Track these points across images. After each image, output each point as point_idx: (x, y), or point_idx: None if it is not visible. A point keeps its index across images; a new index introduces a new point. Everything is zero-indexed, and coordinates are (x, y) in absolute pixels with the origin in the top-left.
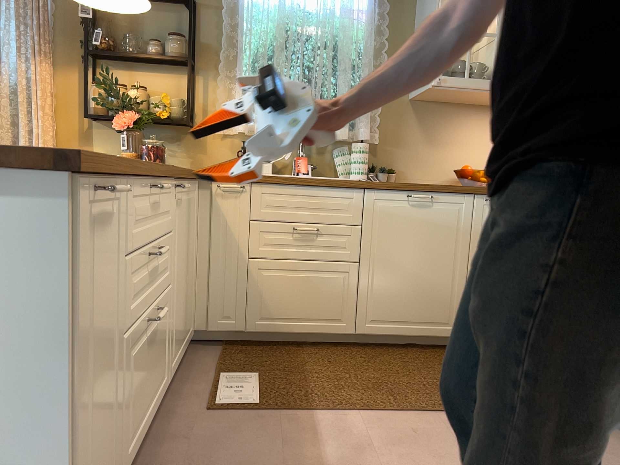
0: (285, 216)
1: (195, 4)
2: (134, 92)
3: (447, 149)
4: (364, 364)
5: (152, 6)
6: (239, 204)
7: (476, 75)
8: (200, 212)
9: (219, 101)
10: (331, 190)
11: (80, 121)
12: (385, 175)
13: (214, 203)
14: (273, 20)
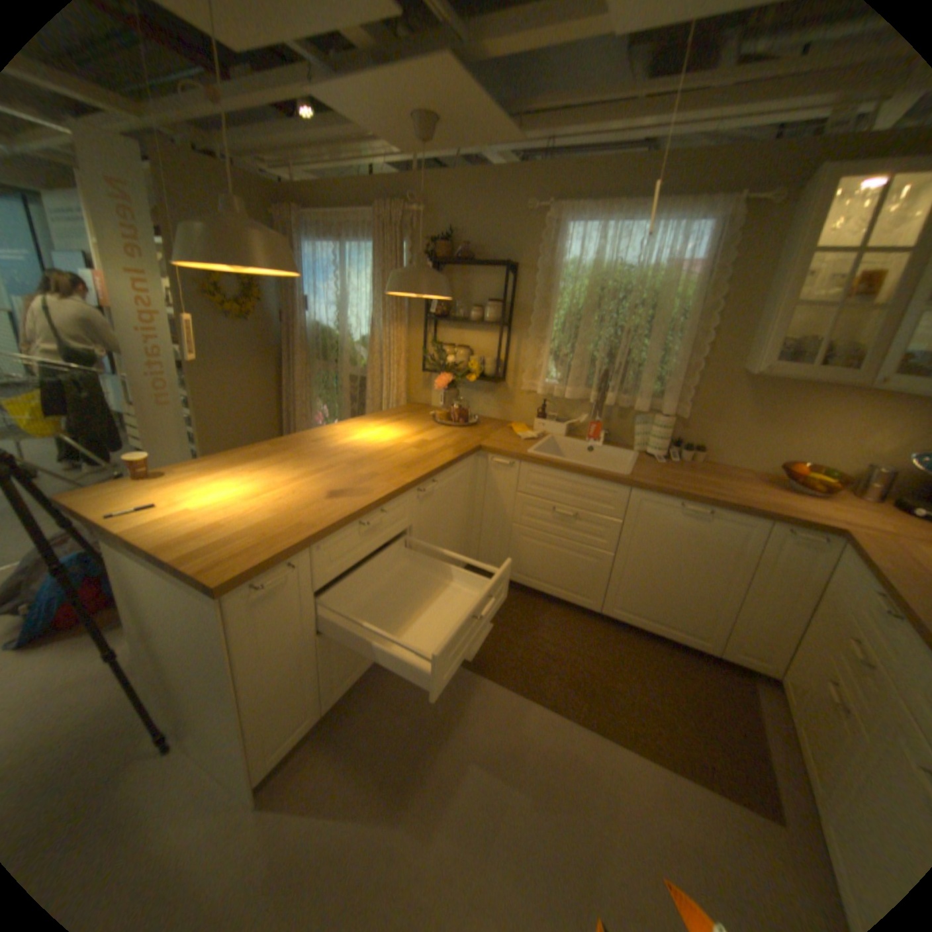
0: (548, 495)
1: (509, 270)
2: (451, 357)
3: (788, 433)
4: (595, 648)
5: (479, 269)
6: (509, 477)
7: (840, 359)
8: (478, 476)
9: (526, 361)
10: (595, 482)
11: (422, 369)
12: (688, 455)
13: (488, 471)
14: (588, 278)
